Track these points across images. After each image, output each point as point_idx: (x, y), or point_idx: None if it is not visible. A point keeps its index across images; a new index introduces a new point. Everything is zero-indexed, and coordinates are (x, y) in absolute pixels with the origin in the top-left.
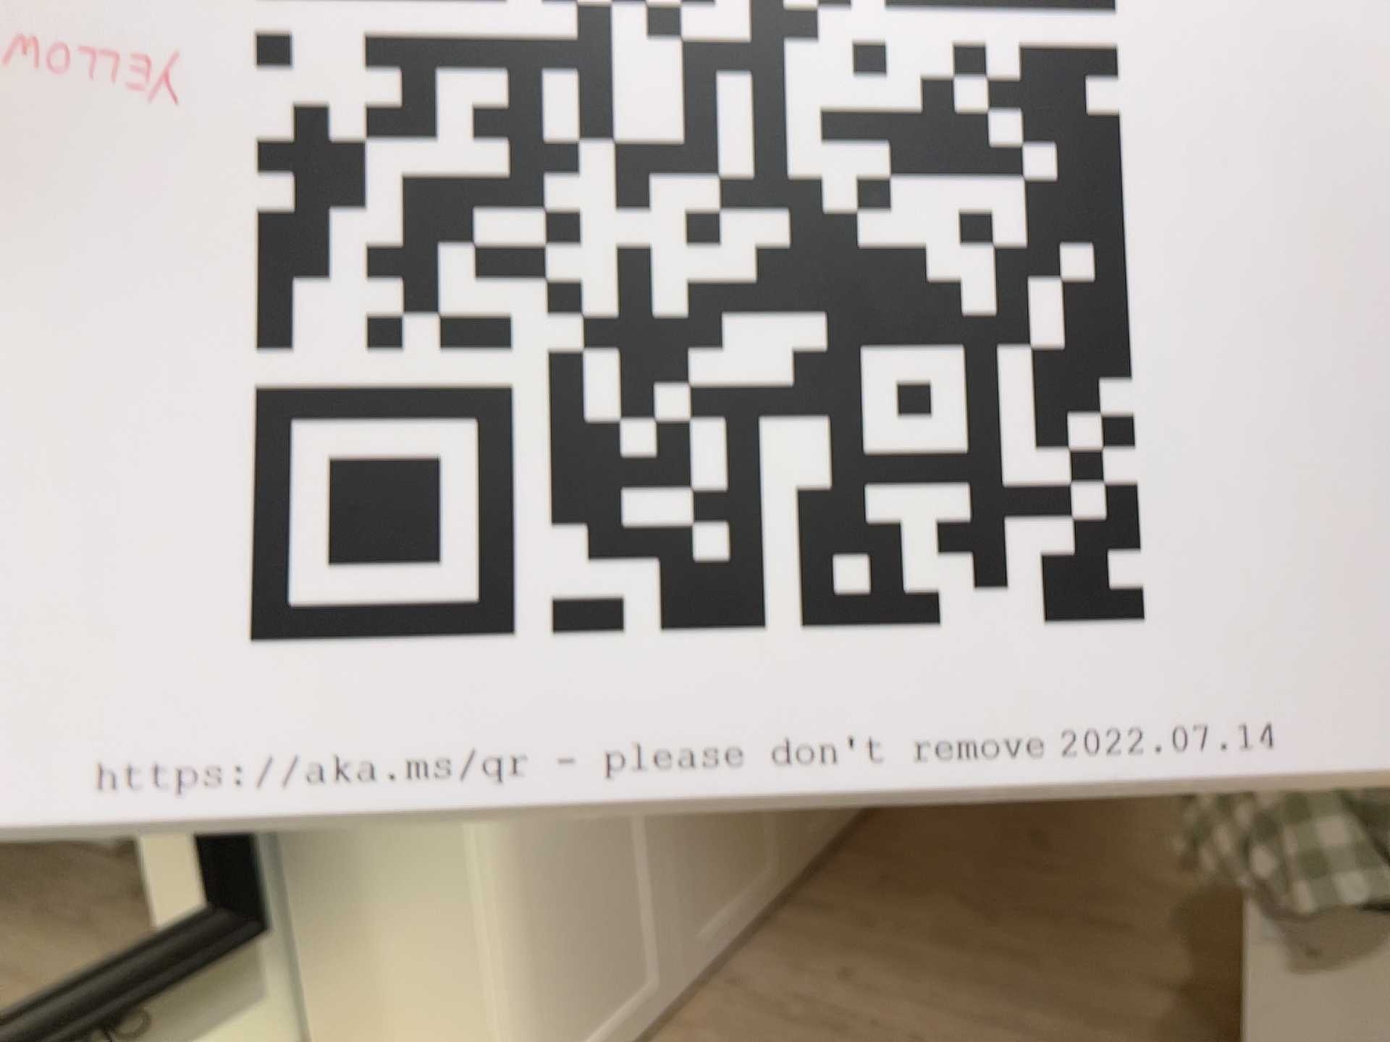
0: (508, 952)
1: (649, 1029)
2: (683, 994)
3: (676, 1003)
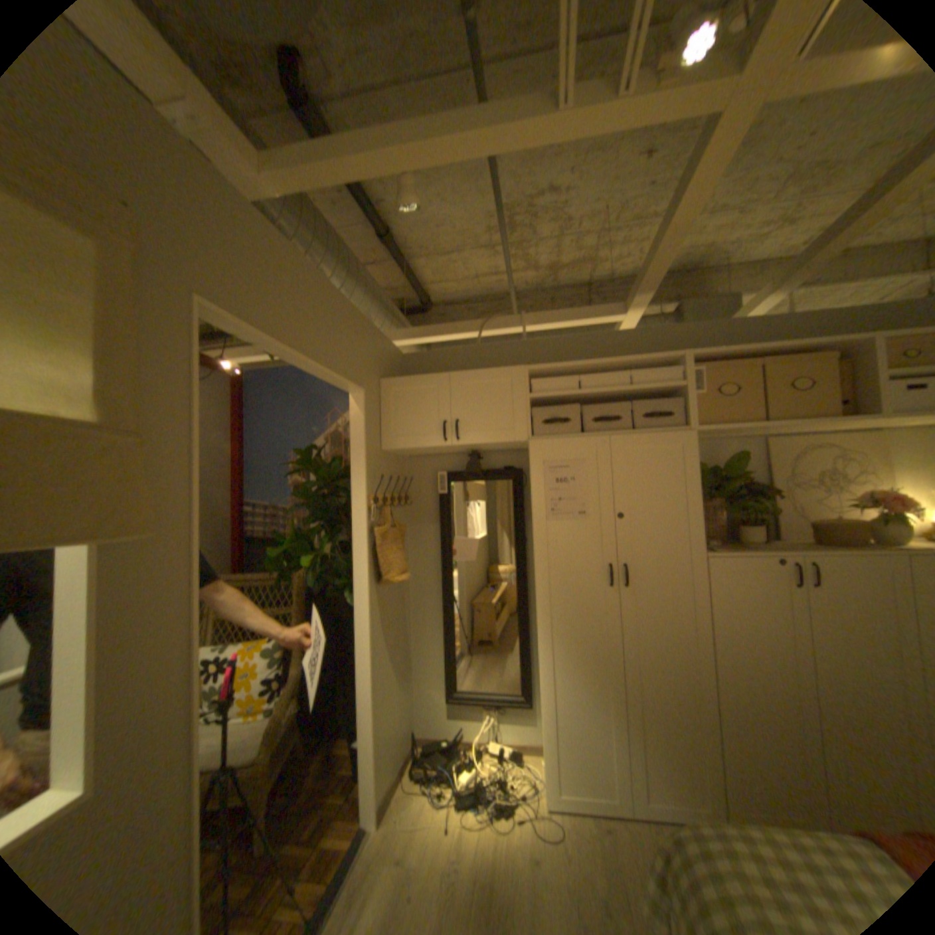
0: (549, 751)
1: (615, 821)
2: (639, 824)
3: (632, 823)
